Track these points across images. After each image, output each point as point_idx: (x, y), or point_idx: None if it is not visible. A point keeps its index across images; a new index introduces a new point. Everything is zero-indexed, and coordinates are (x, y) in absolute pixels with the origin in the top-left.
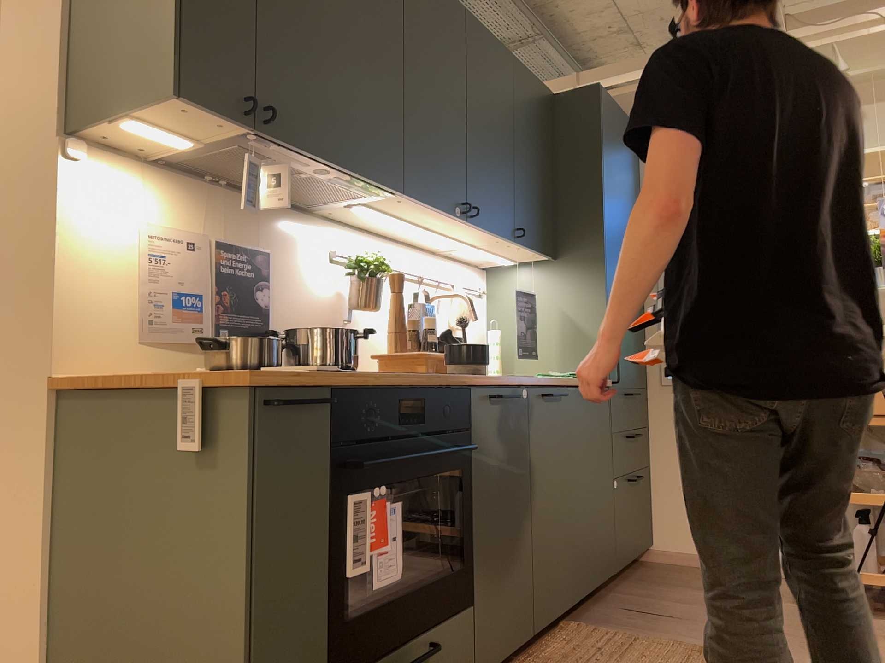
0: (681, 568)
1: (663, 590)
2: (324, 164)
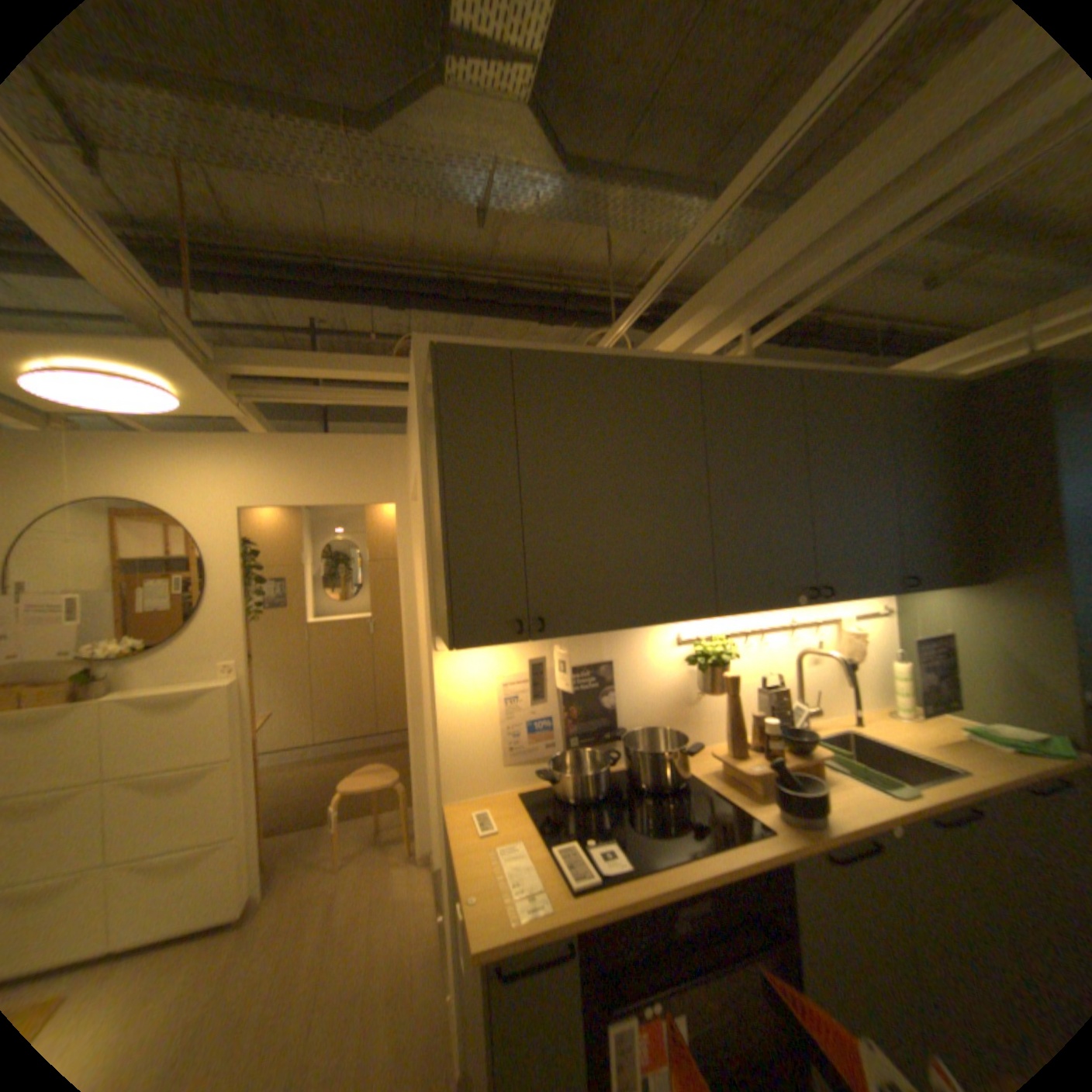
0: None
1: None
2: (615, 629)
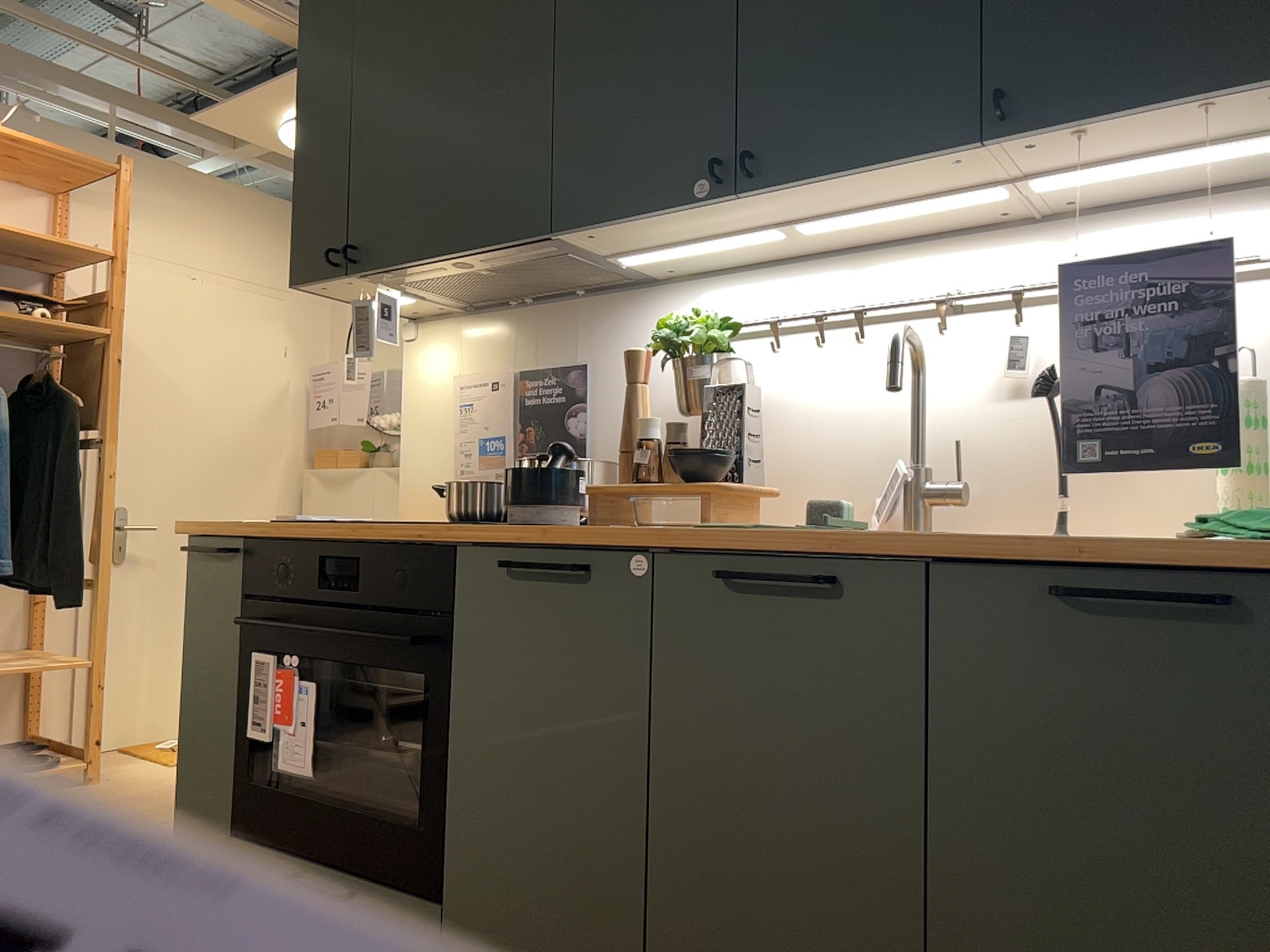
0: None
1: None
2: (436, 262)
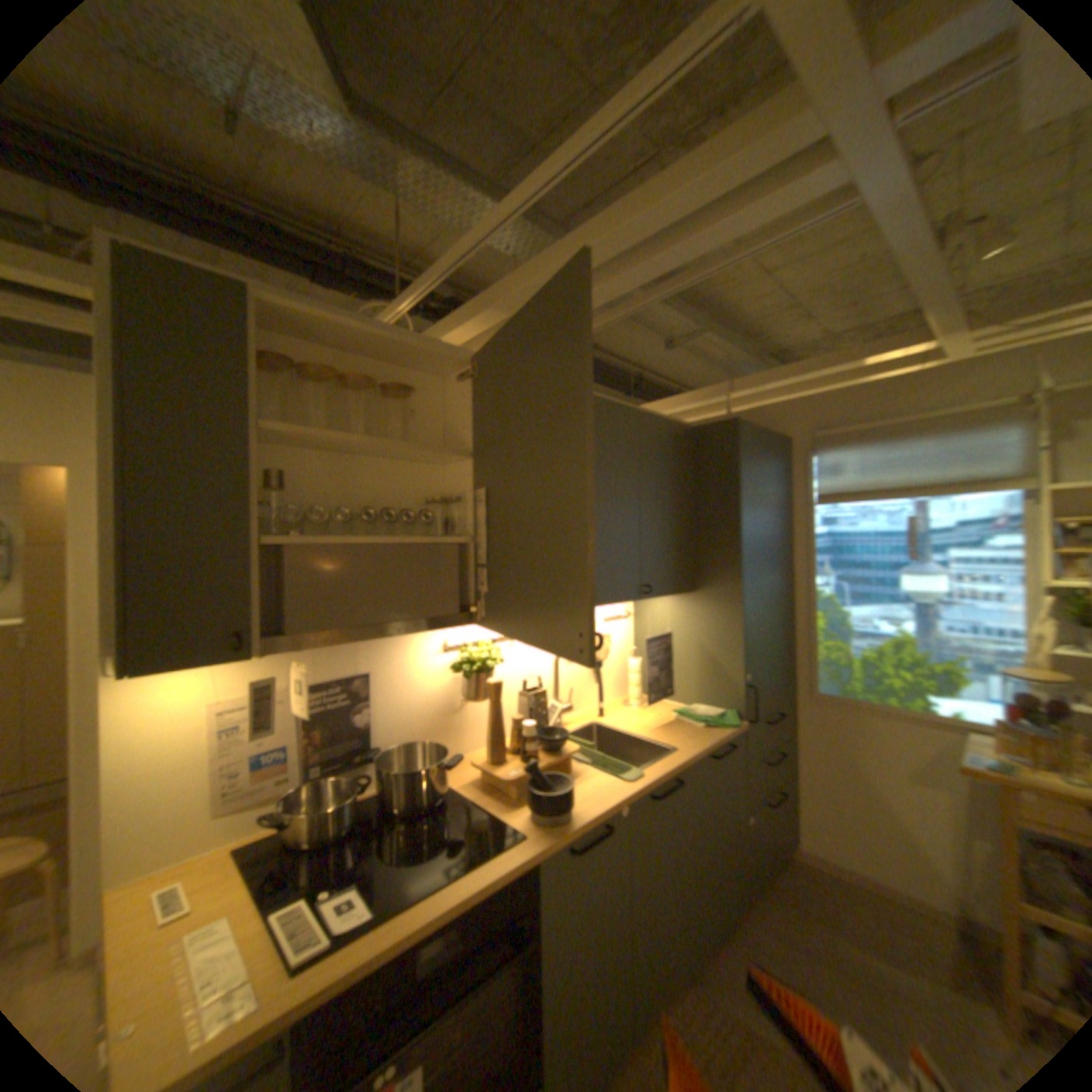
0: (827, 882)
1: (802, 930)
2: (372, 639)
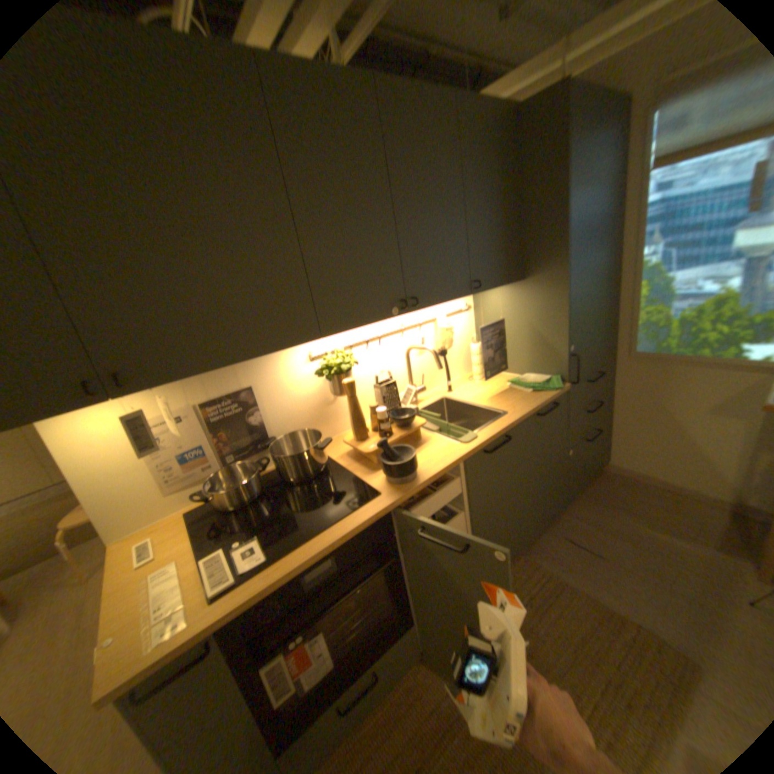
0: (628, 484)
1: (605, 517)
2: (218, 368)
